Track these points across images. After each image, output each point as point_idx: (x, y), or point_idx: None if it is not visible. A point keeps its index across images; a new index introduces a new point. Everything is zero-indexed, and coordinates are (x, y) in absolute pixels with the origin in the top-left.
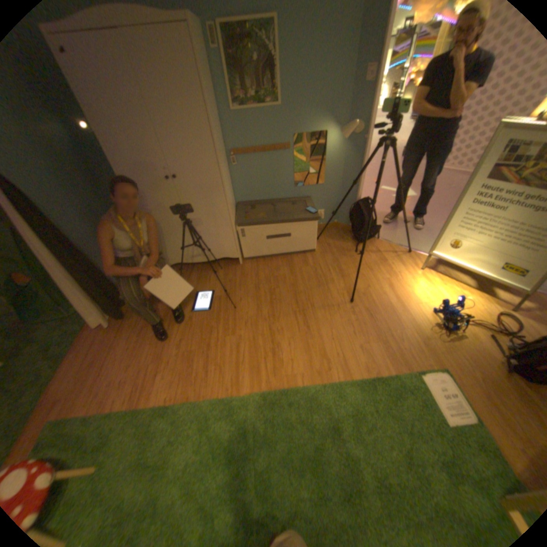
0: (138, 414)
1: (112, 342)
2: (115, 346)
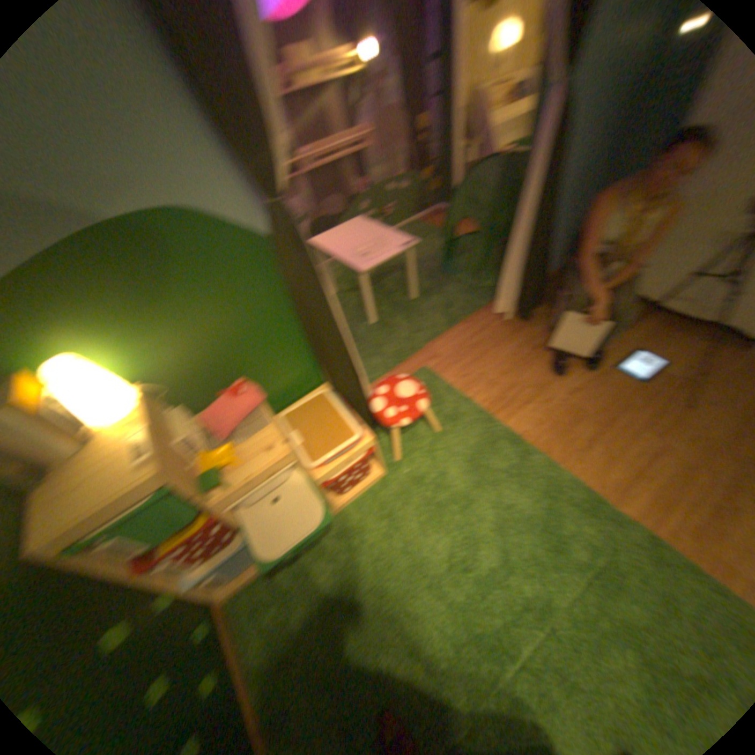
0: (493, 422)
1: (504, 339)
2: (504, 344)
